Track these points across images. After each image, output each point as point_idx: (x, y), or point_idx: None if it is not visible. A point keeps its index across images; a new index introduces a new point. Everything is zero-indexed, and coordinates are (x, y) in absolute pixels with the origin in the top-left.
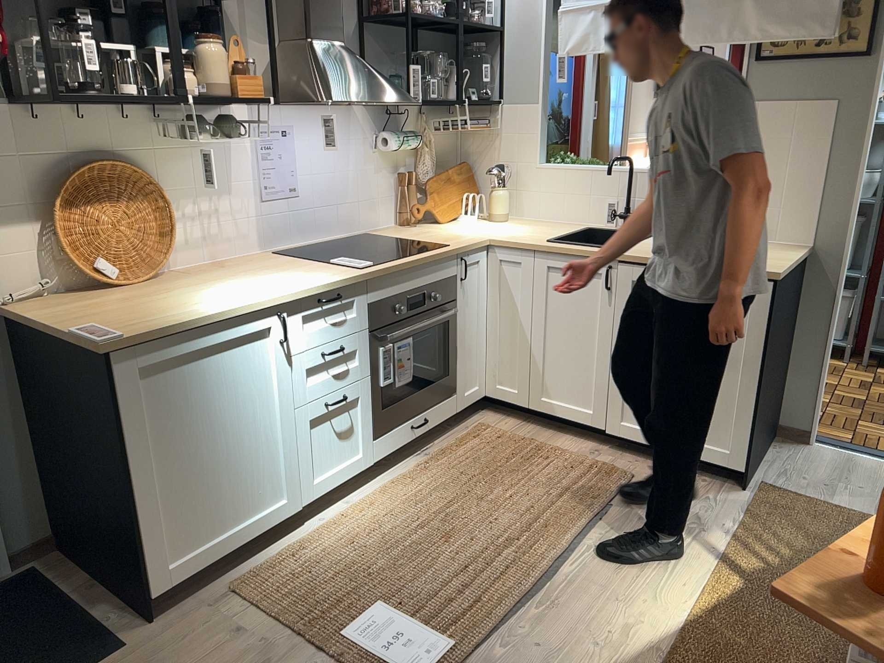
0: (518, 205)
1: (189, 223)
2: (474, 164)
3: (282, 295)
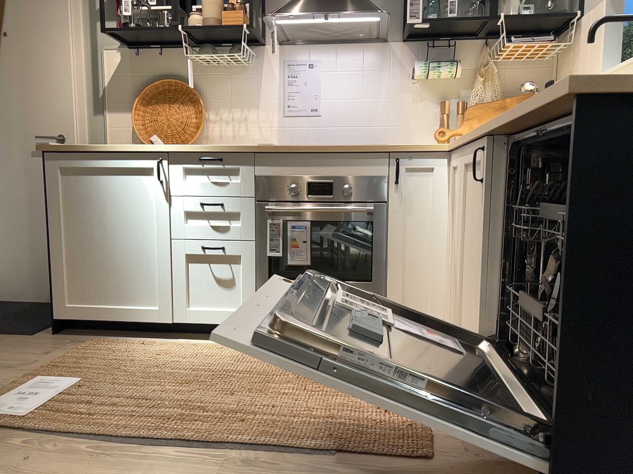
0: None
1: (223, 124)
2: None
3: (163, 145)
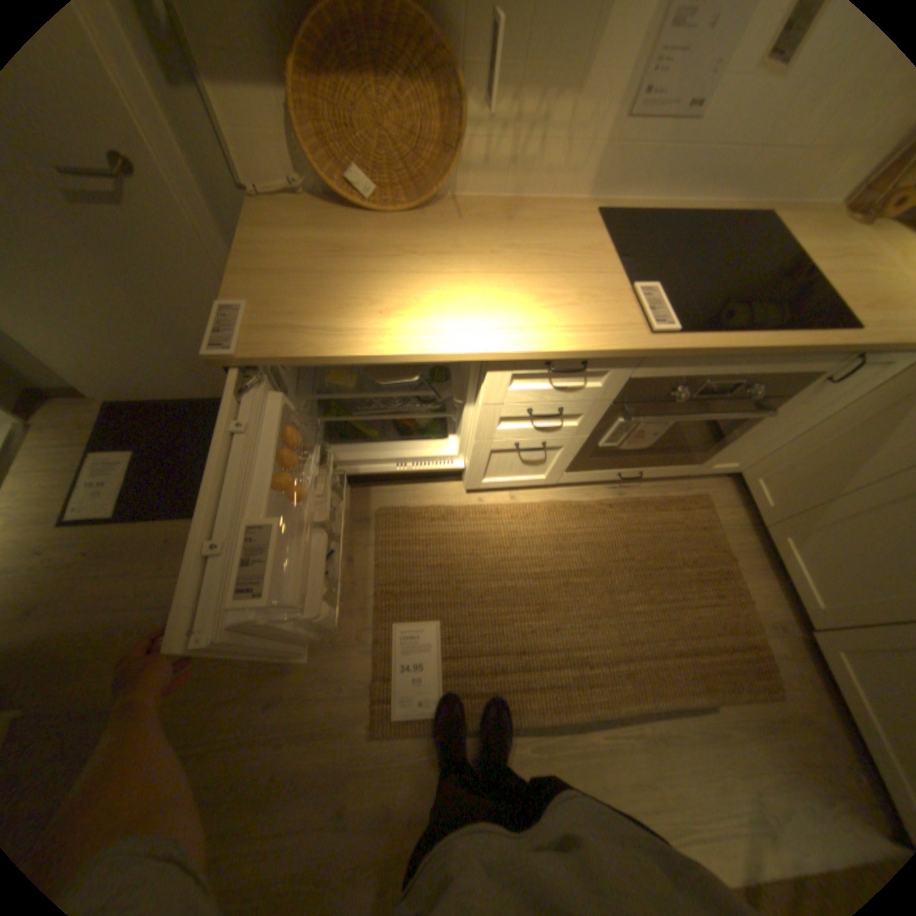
0: None
1: (497, 129)
2: None
3: (486, 350)
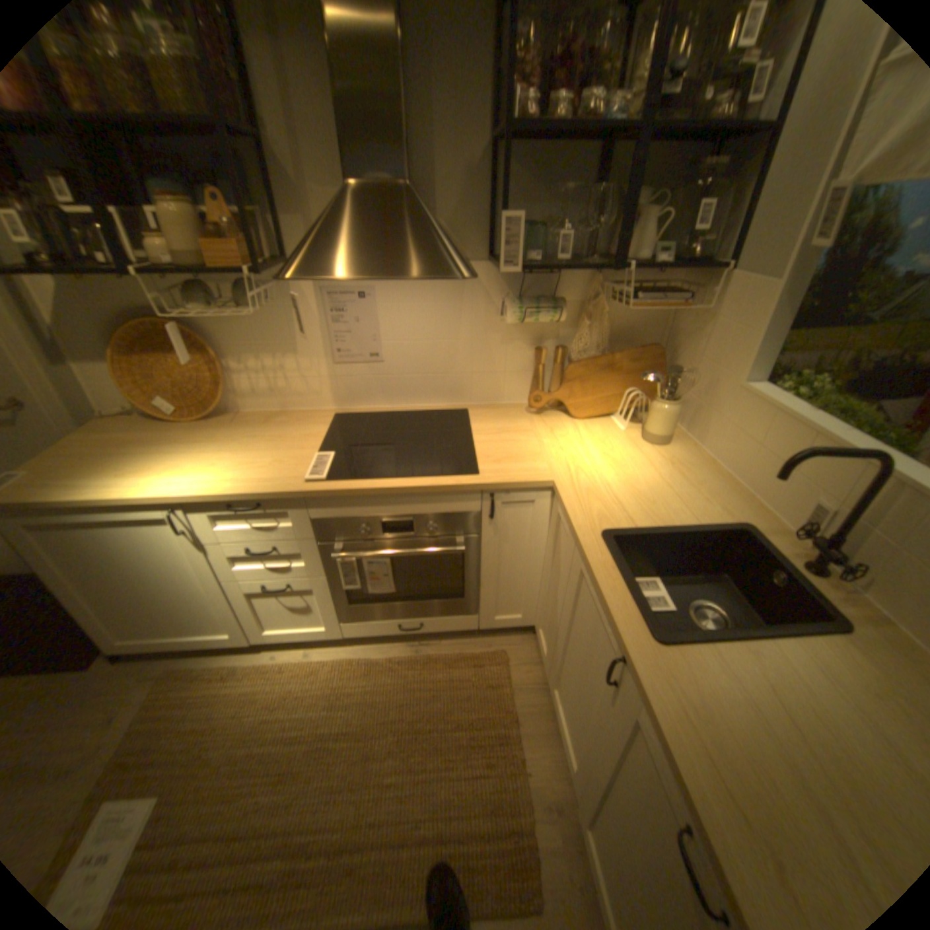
0: (701, 427)
1: (254, 375)
2: (677, 348)
3: (169, 495)
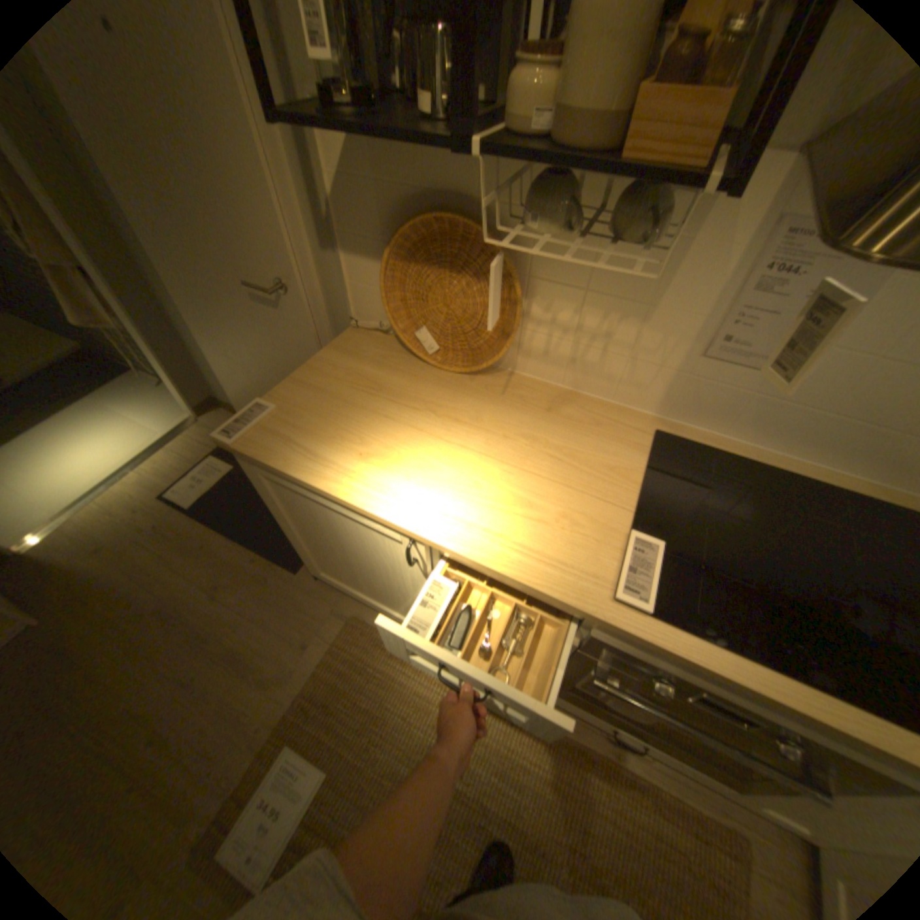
0: None
1: (559, 331)
2: None
3: (417, 531)
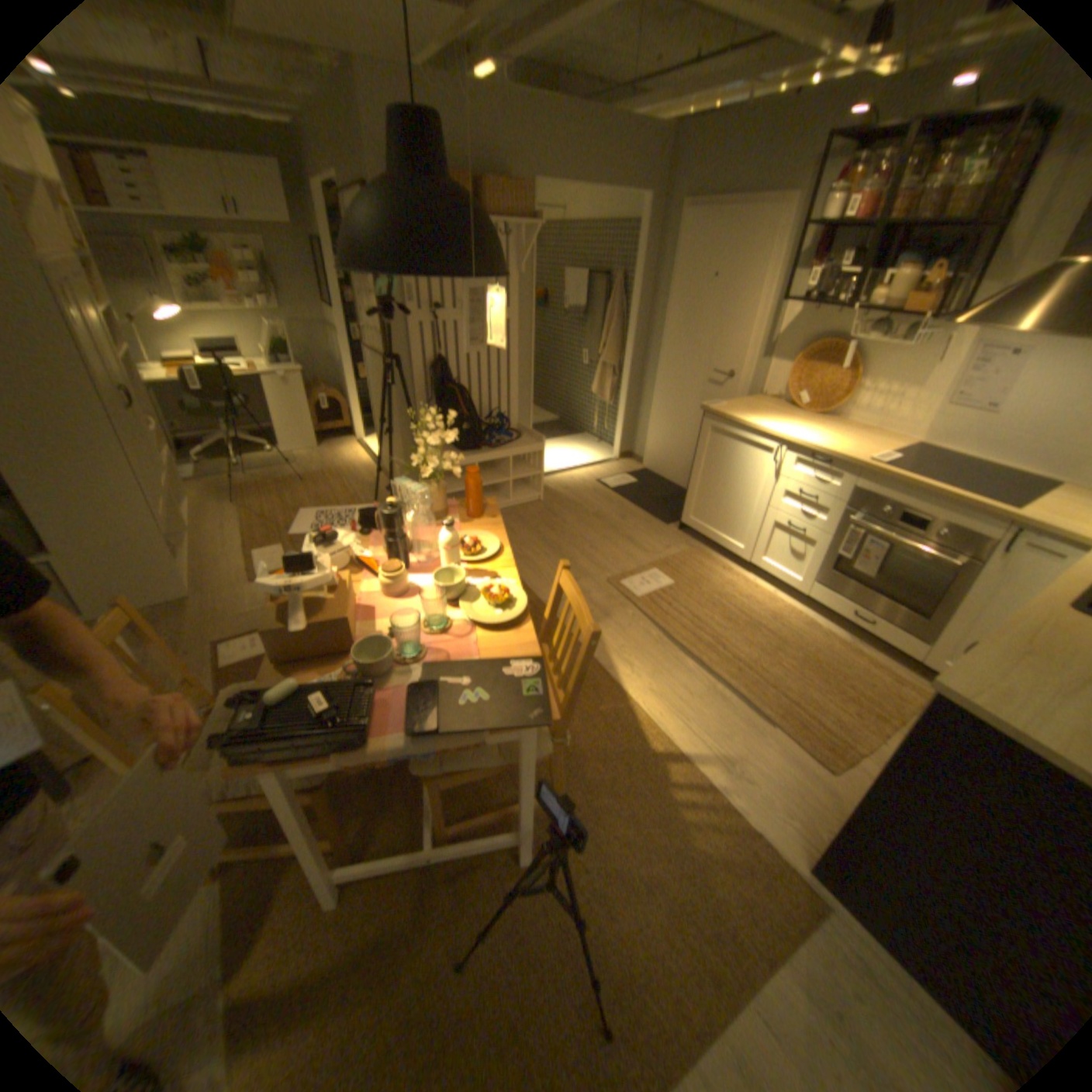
0: None
1: (875, 394)
2: None
3: (786, 435)
